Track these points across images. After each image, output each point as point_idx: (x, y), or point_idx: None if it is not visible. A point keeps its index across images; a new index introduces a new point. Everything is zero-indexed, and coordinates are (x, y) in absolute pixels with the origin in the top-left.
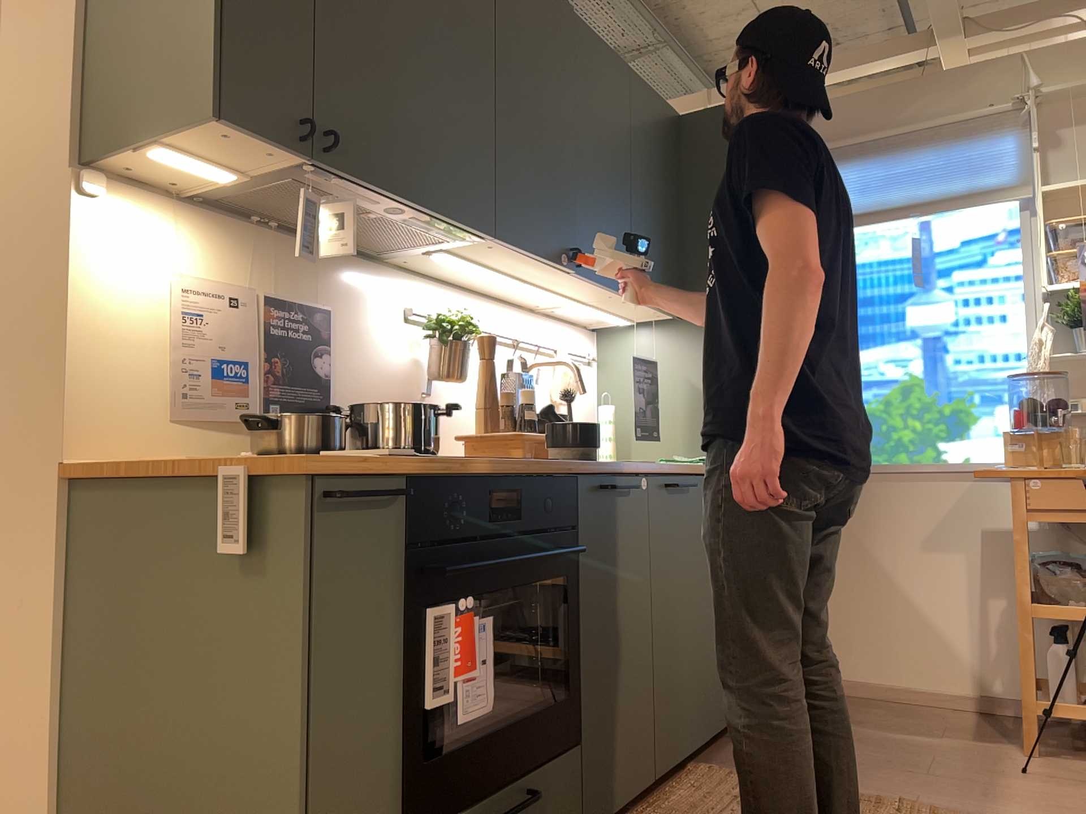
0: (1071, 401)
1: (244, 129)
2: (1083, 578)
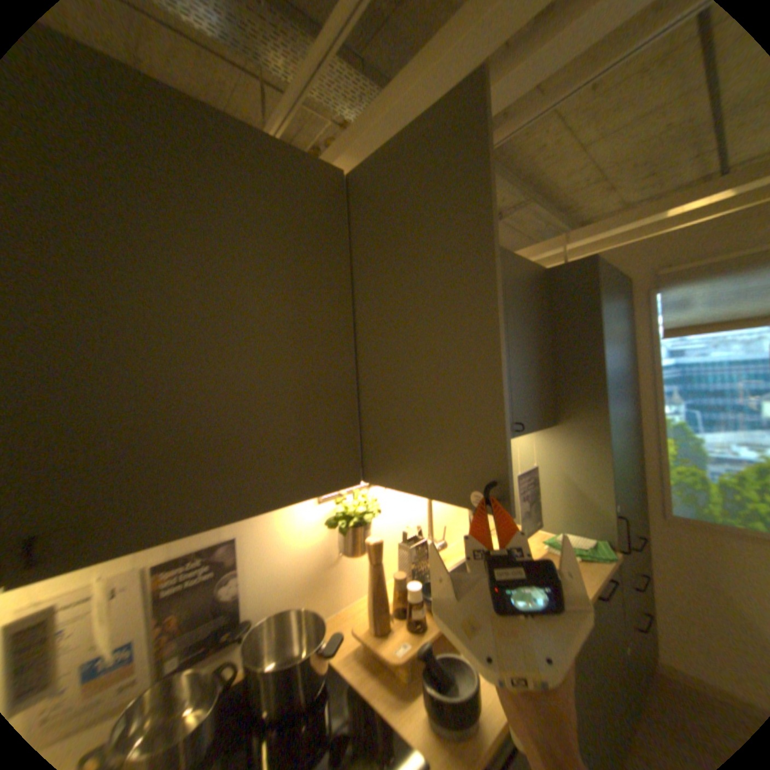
0: None
1: None
2: None
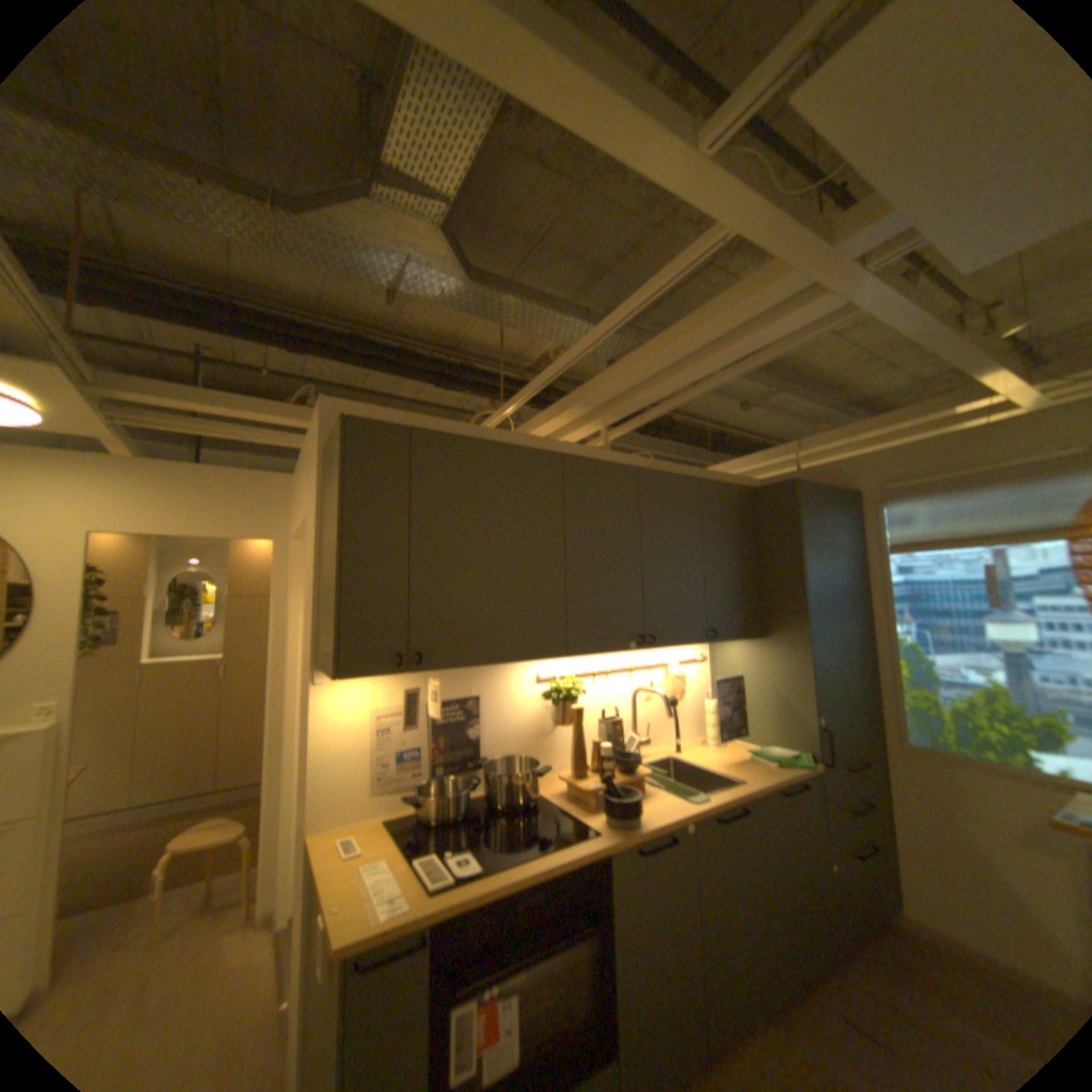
0: None
1: (358, 676)
2: None
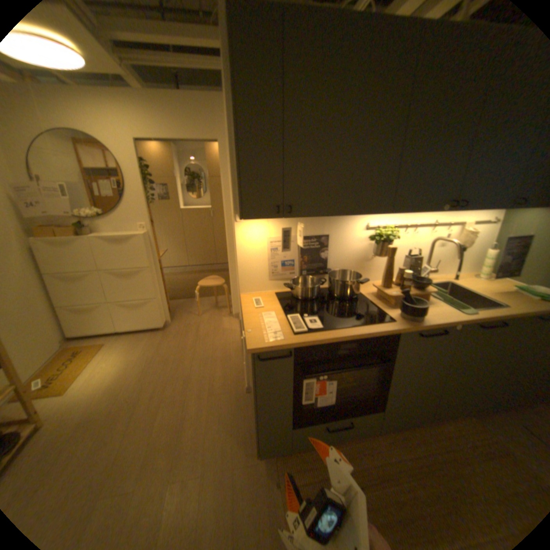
0: None
1: (253, 217)
2: None
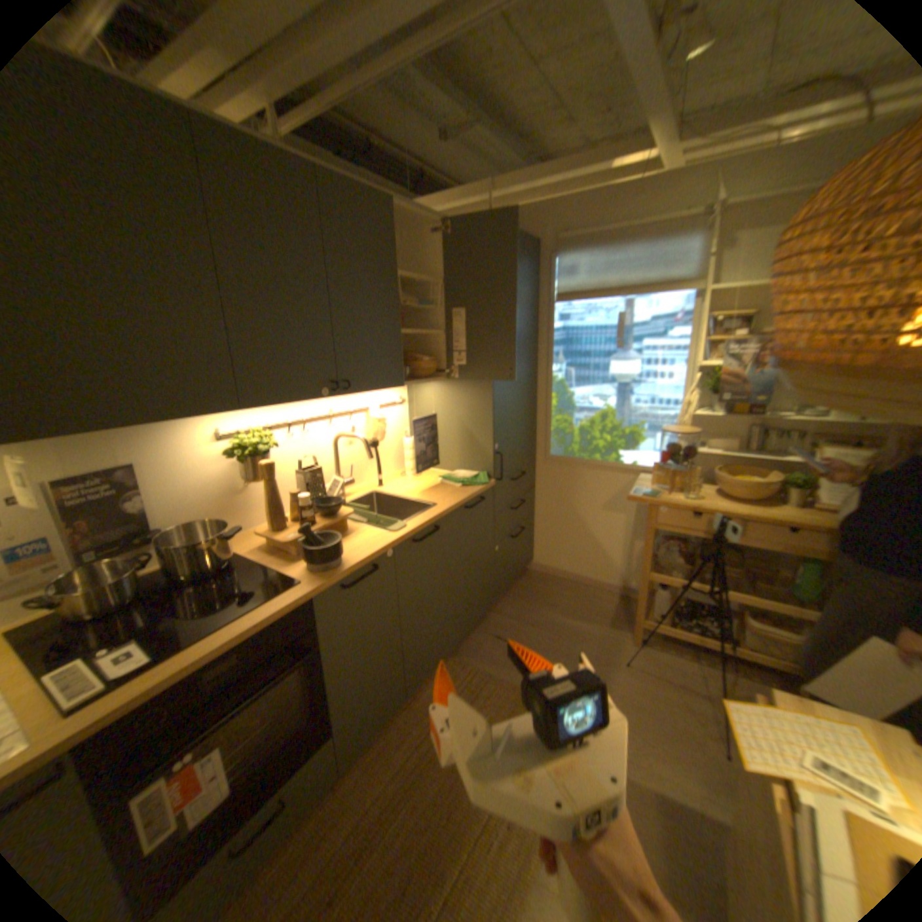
0: (704, 441)
1: None
2: (684, 559)
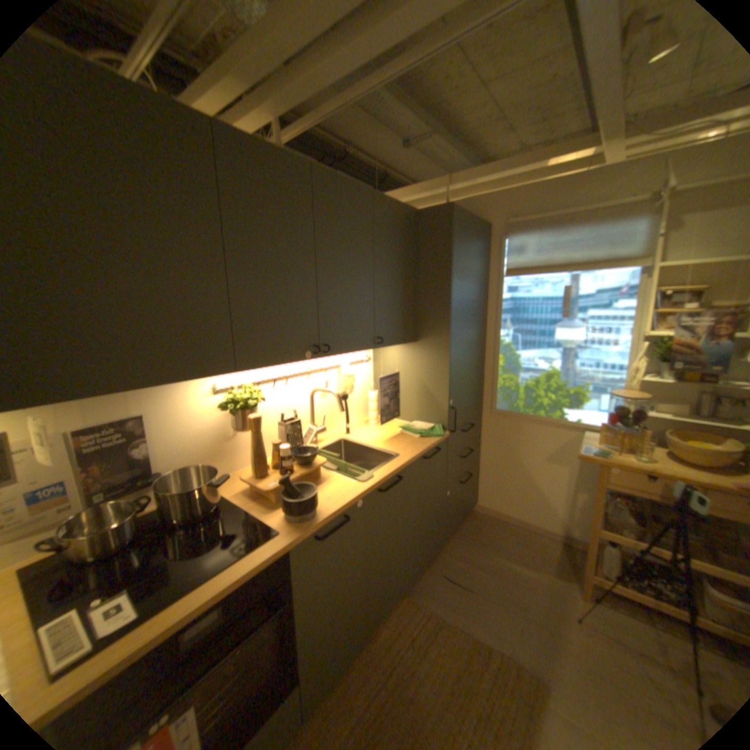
0: (652, 405)
1: None
2: (636, 520)
